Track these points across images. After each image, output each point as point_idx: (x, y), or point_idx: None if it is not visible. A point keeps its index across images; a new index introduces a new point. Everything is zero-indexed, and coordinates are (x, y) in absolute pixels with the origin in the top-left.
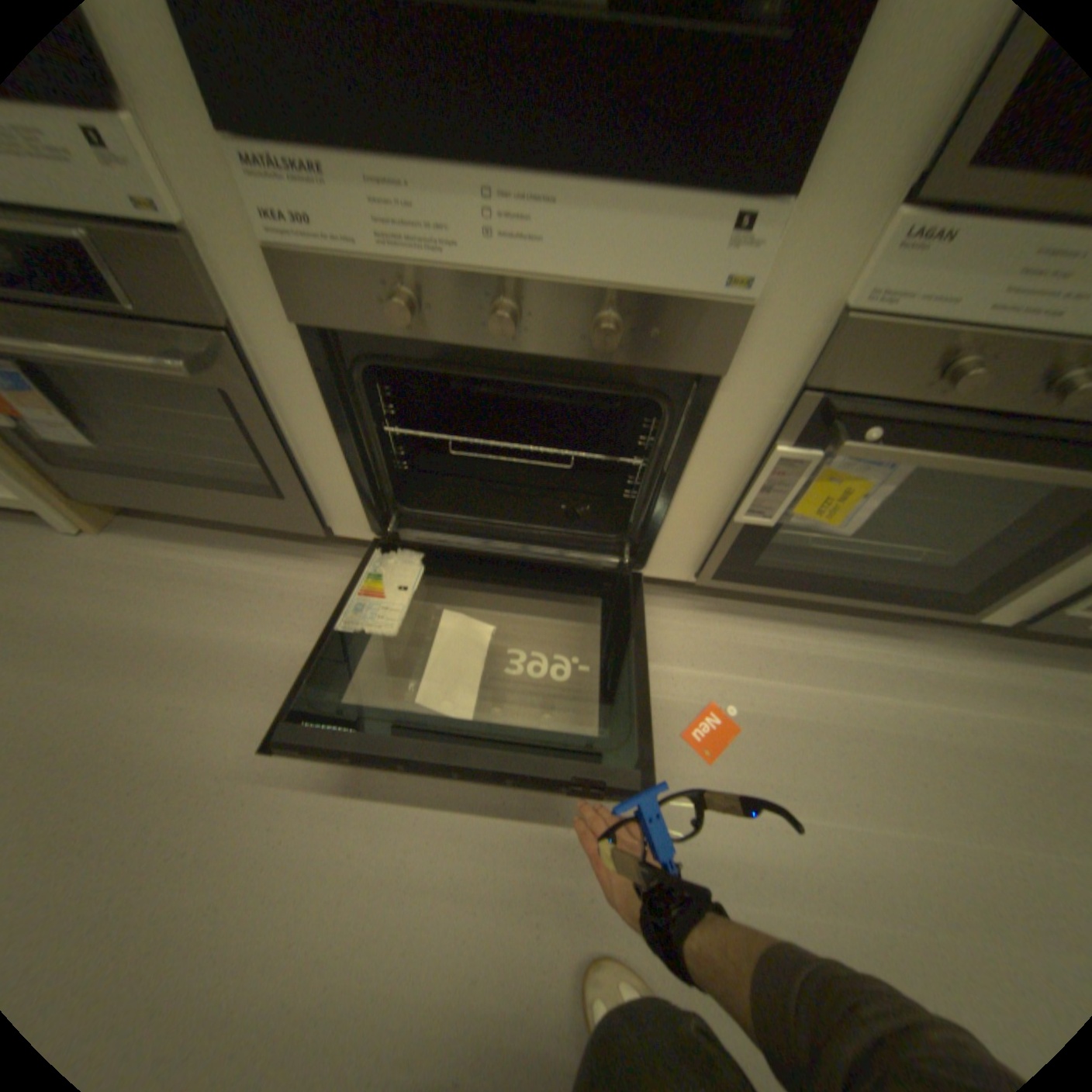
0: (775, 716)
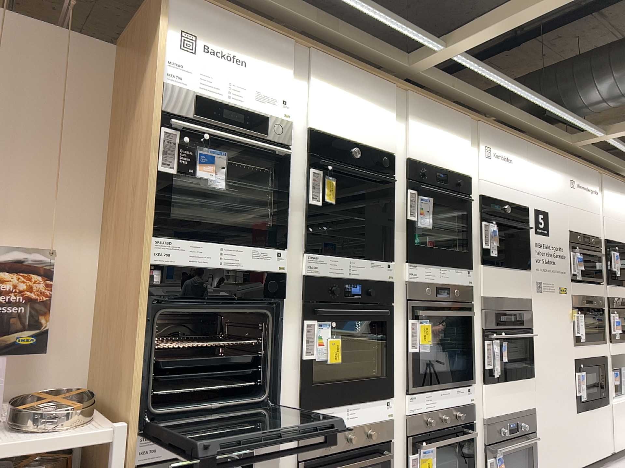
0: None
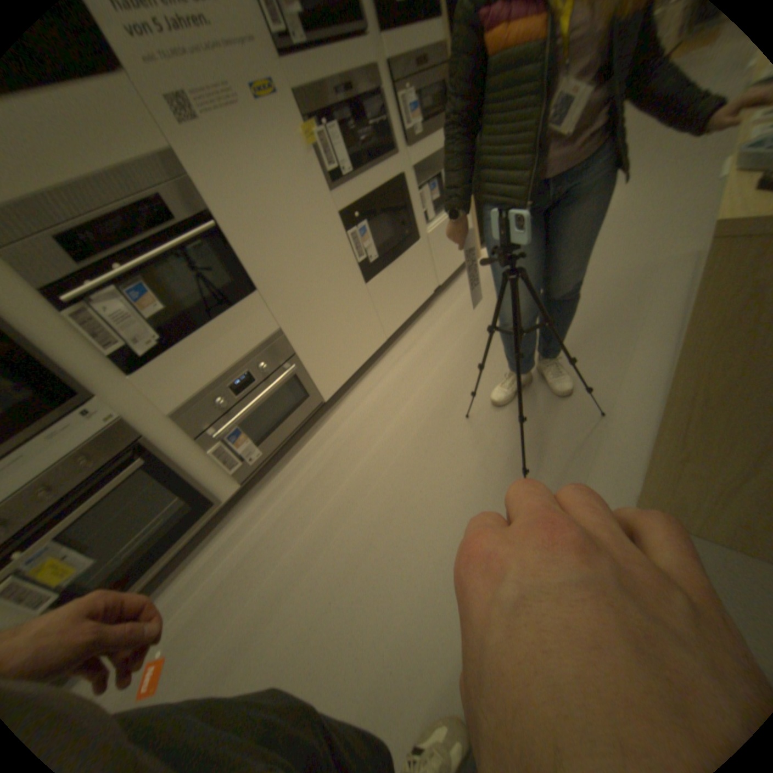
0: (182, 631)
